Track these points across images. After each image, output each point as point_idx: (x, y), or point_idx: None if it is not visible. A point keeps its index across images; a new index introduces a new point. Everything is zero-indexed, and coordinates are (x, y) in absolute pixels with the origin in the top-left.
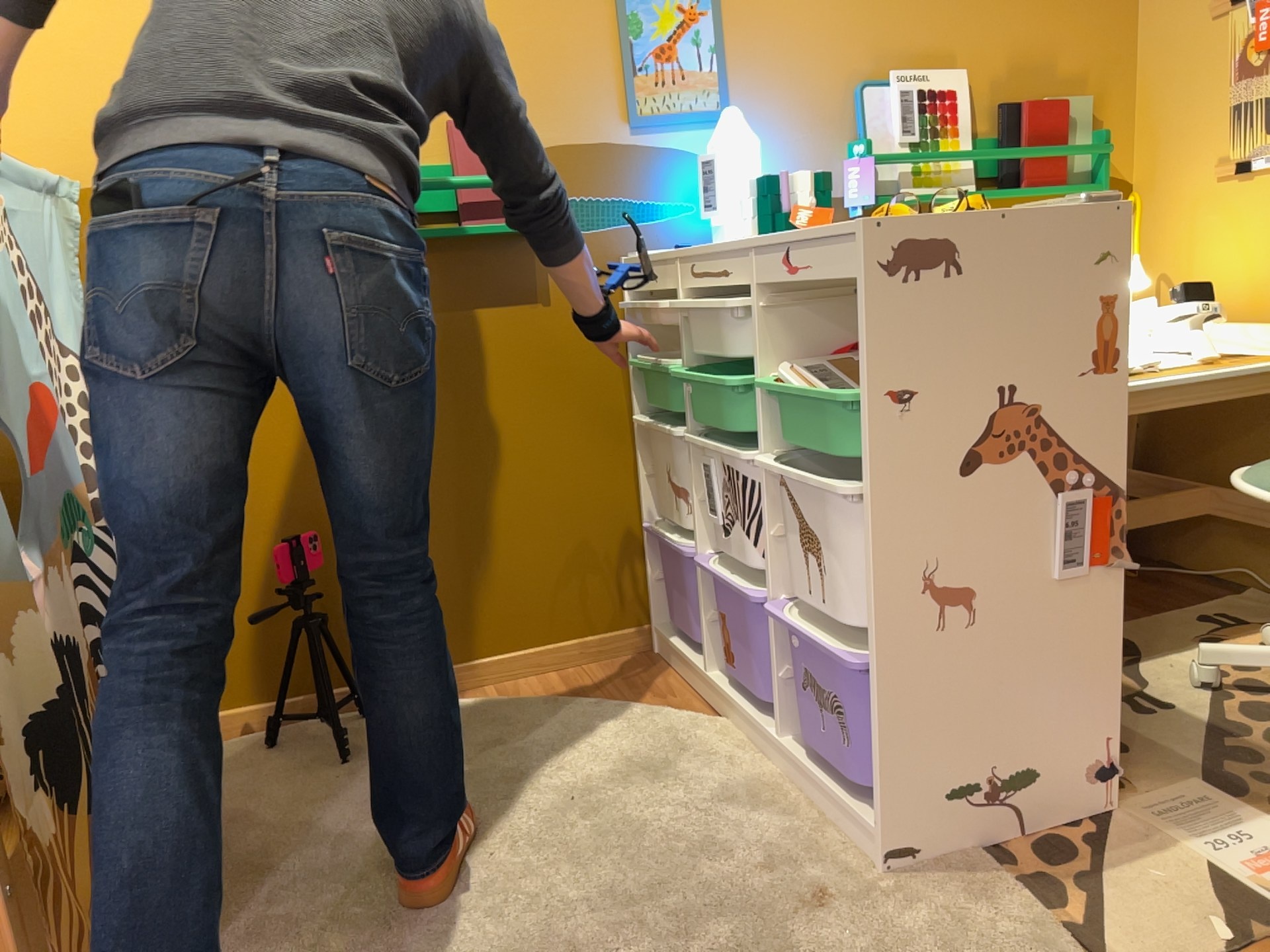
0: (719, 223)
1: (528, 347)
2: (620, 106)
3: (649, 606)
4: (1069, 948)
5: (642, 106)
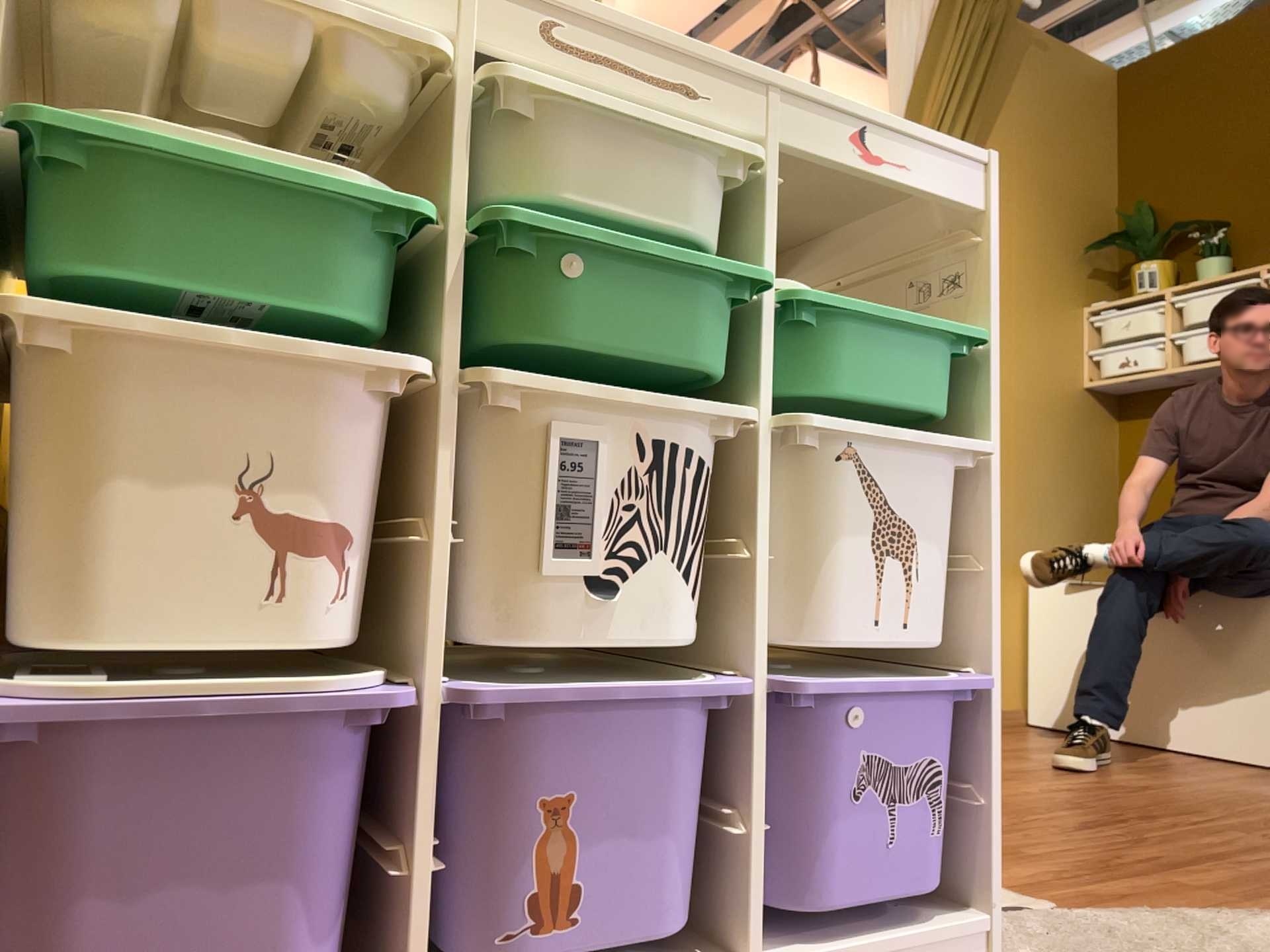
0: None
1: None
2: None
3: None
4: (1014, 905)
5: None
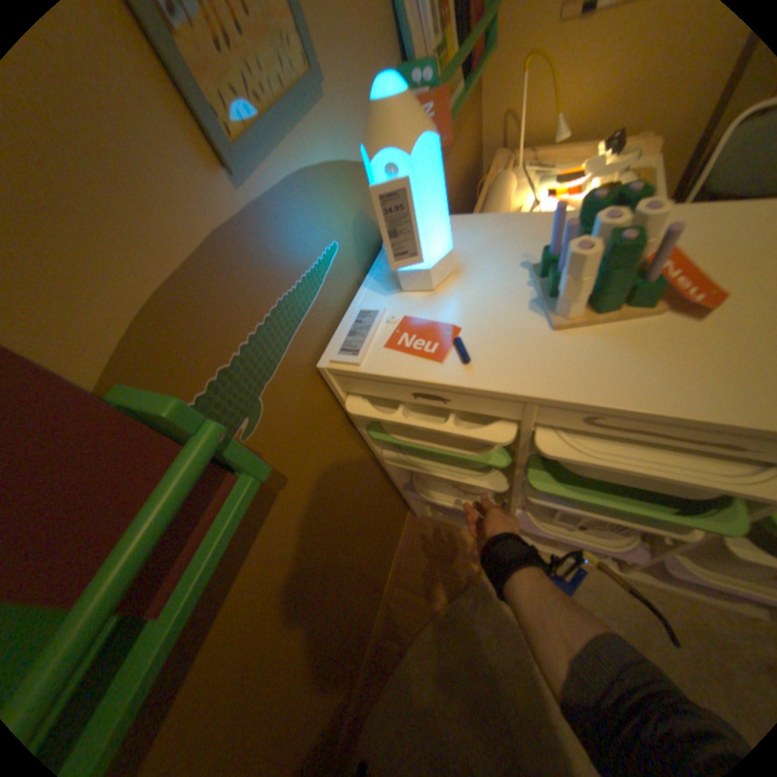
0: (411, 264)
1: (296, 526)
2: (190, 132)
3: (406, 505)
4: None
5: (223, 111)
